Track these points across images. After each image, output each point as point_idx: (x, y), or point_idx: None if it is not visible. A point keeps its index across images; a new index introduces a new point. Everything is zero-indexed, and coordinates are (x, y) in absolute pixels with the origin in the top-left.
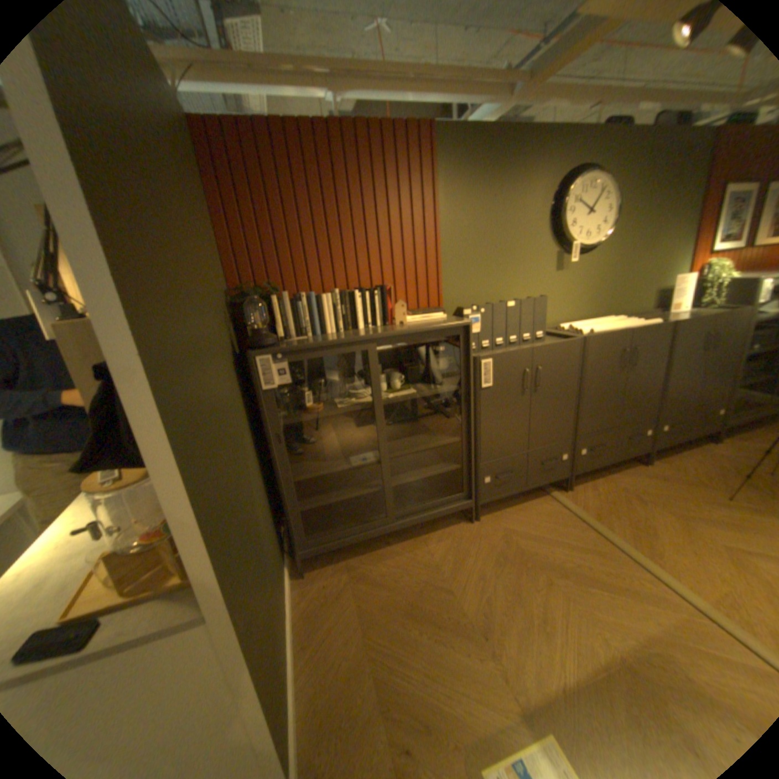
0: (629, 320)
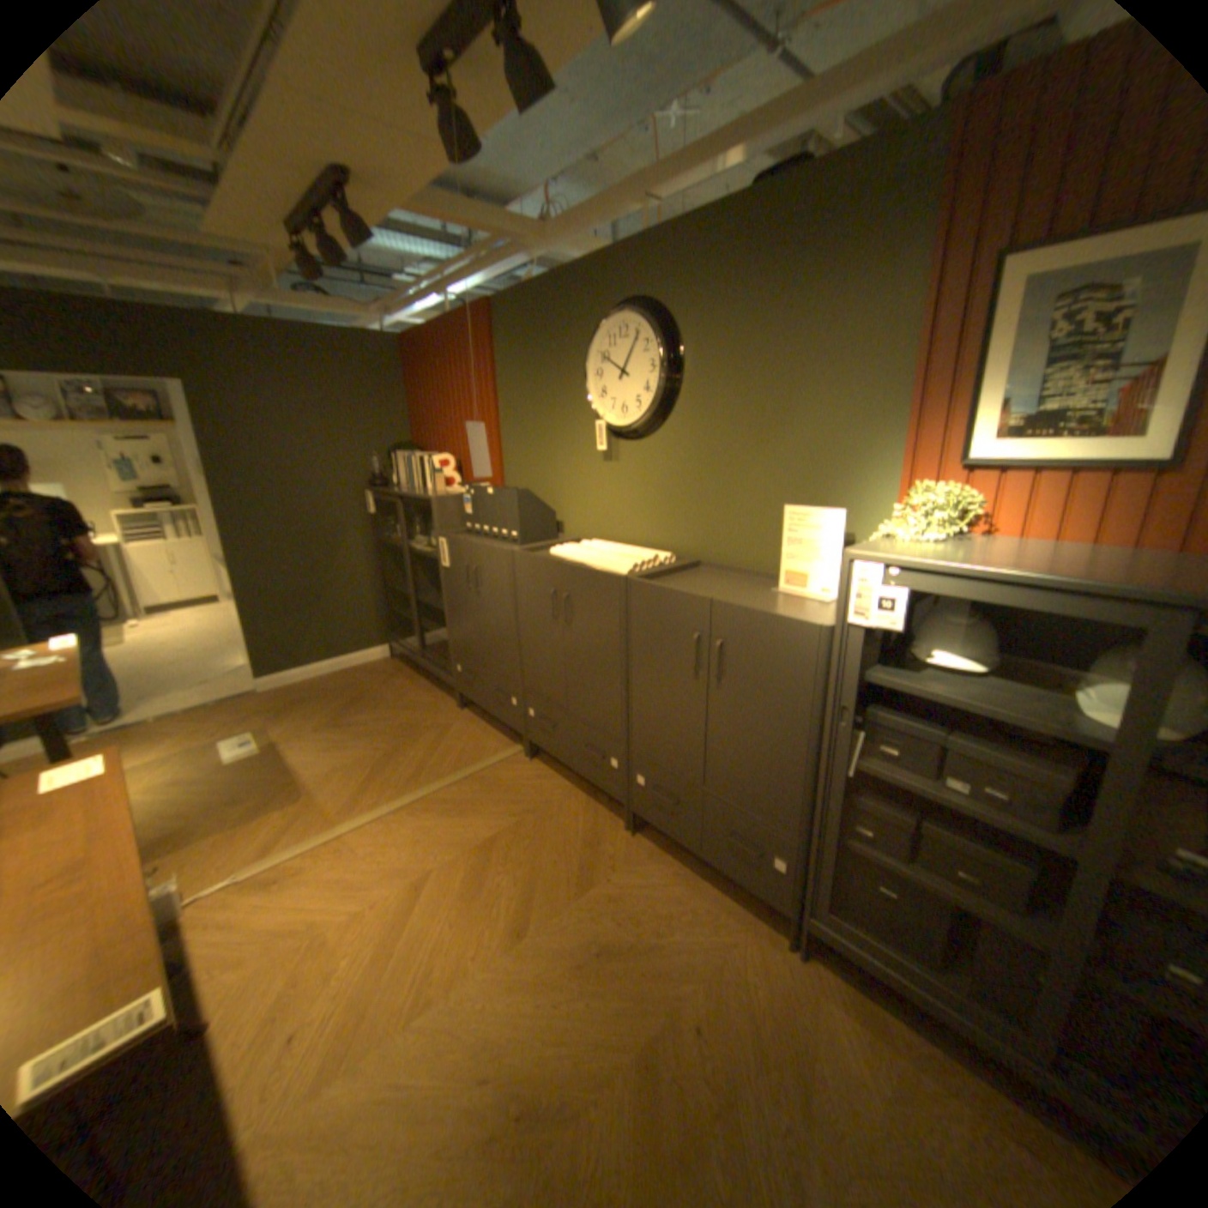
0: (630, 559)
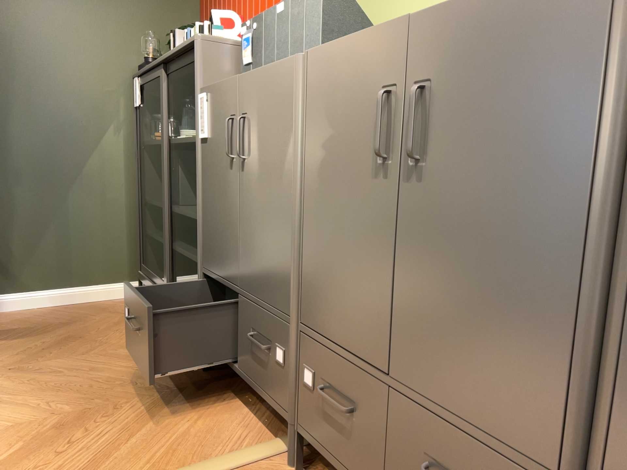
0: None
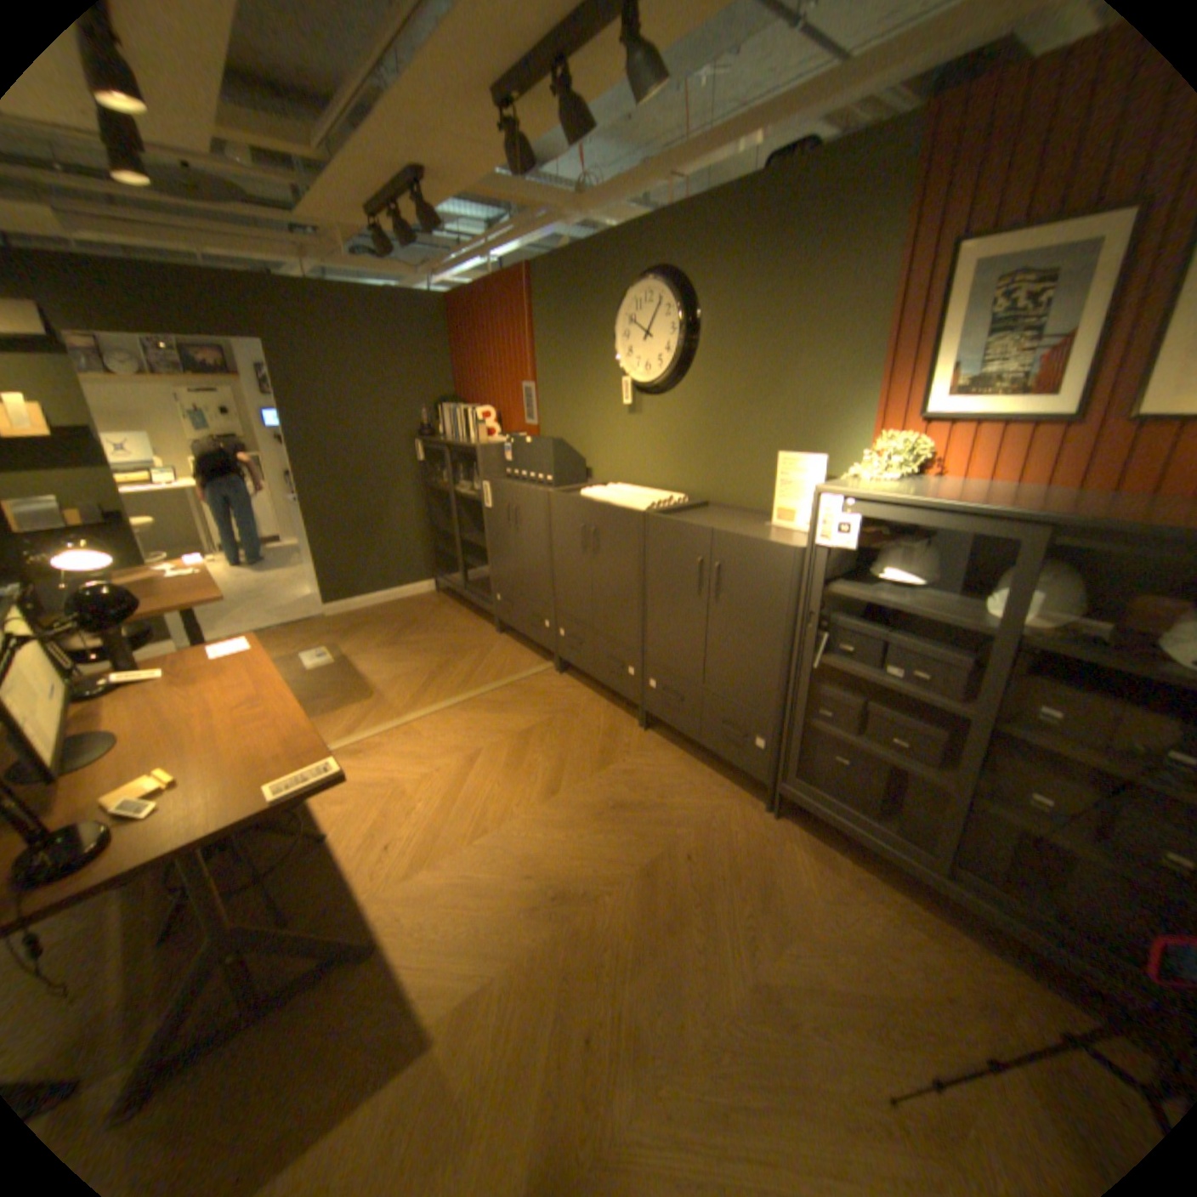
0: (649, 499)
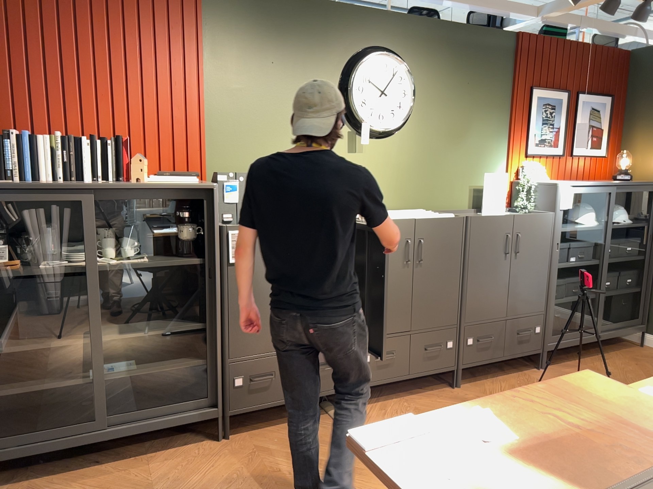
0: (424, 212)
